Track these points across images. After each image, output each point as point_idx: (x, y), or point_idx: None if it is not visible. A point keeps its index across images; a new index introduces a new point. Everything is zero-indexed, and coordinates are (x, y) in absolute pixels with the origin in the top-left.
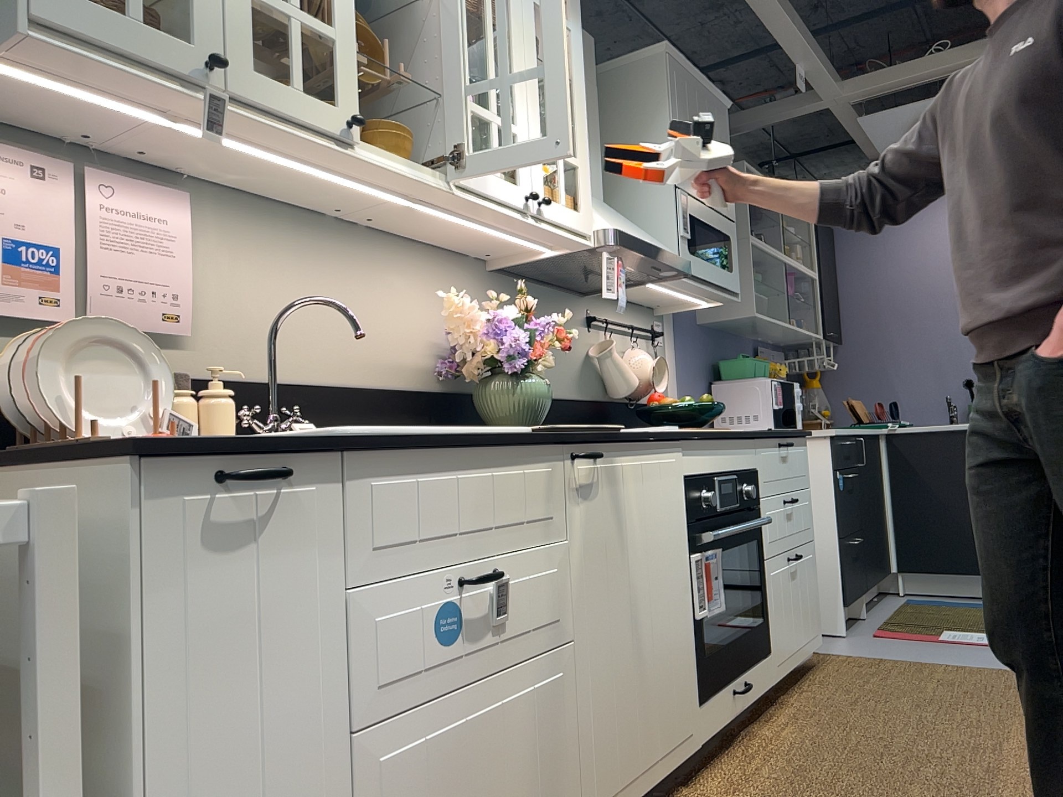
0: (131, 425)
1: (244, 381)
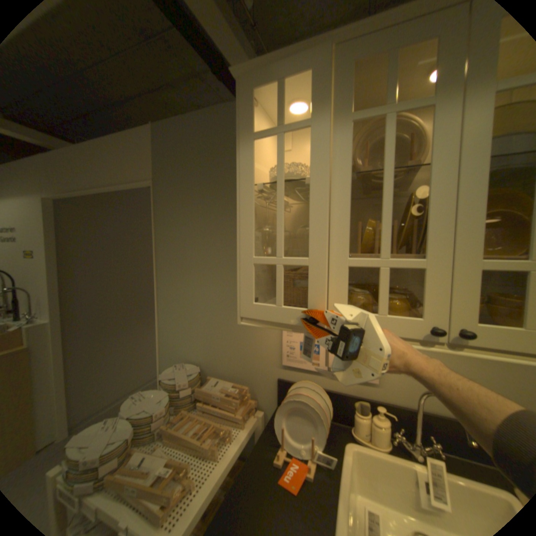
0: (300, 456)
1: (412, 409)
